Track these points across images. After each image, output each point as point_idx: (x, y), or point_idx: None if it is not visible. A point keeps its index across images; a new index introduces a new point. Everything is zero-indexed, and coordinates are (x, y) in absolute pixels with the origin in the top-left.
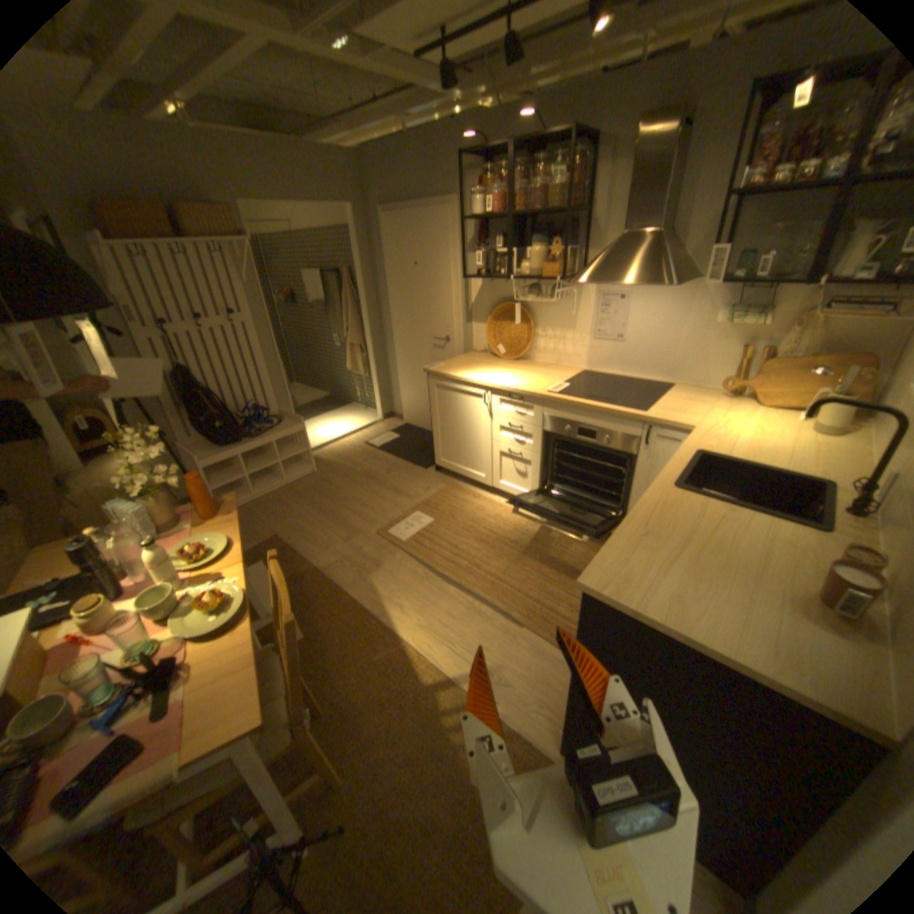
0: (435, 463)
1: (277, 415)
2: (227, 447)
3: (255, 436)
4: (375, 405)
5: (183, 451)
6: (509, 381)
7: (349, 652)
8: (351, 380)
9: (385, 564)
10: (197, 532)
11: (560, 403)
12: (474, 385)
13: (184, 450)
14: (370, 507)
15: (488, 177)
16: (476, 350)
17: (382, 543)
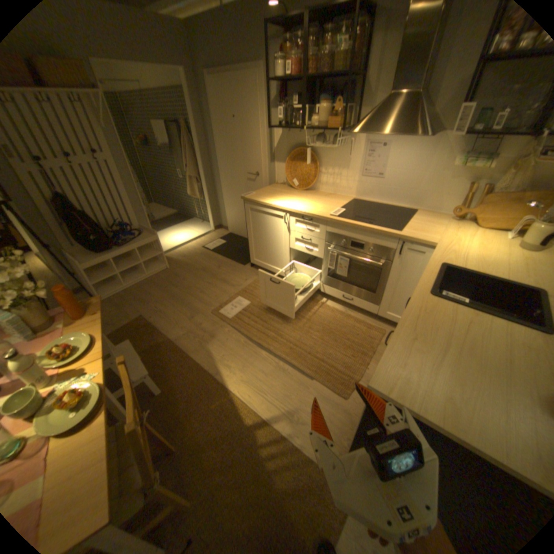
0: (251, 261)
1: (138, 228)
2: (102, 252)
3: (122, 244)
4: (209, 220)
5: (69, 256)
6: (303, 206)
7: (194, 401)
8: (191, 201)
9: (218, 335)
10: (66, 332)
11: (339, 223)
12: (278, 208)
13: (69, 255)
14: (207, 293)
15: (287, 46)
16: (278, 182)
17: (216, 319)
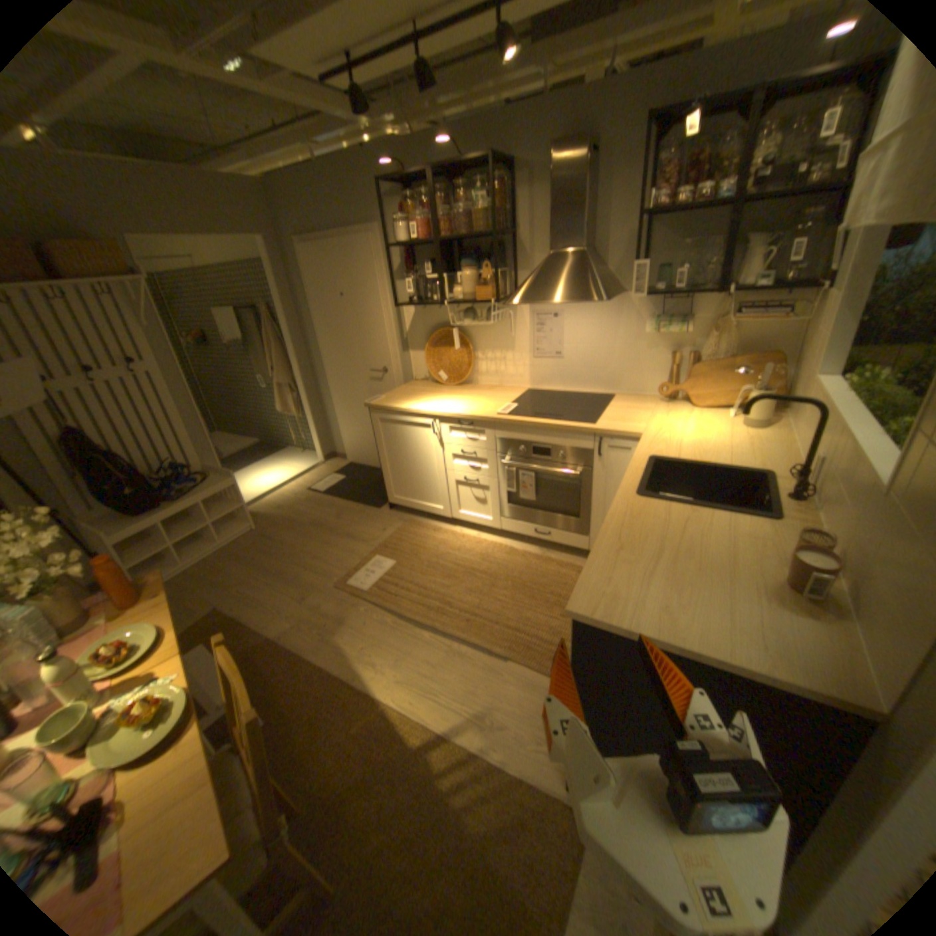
0: (388, 500)
1: (200, 470)
2: (142, 514)
3: (176, 497)
4: (314, 446)
5: (85, 527)
6: (457, 406)
7: (321, 727)
8: (282, 422)
9: (348, 619)
10: (116, 626)
11: (511, 424)
12: (421, 414)
13: (86, 525)
14: (323, 558)
15: (409, 204)
16: (417, 379)
17: (342, 596)
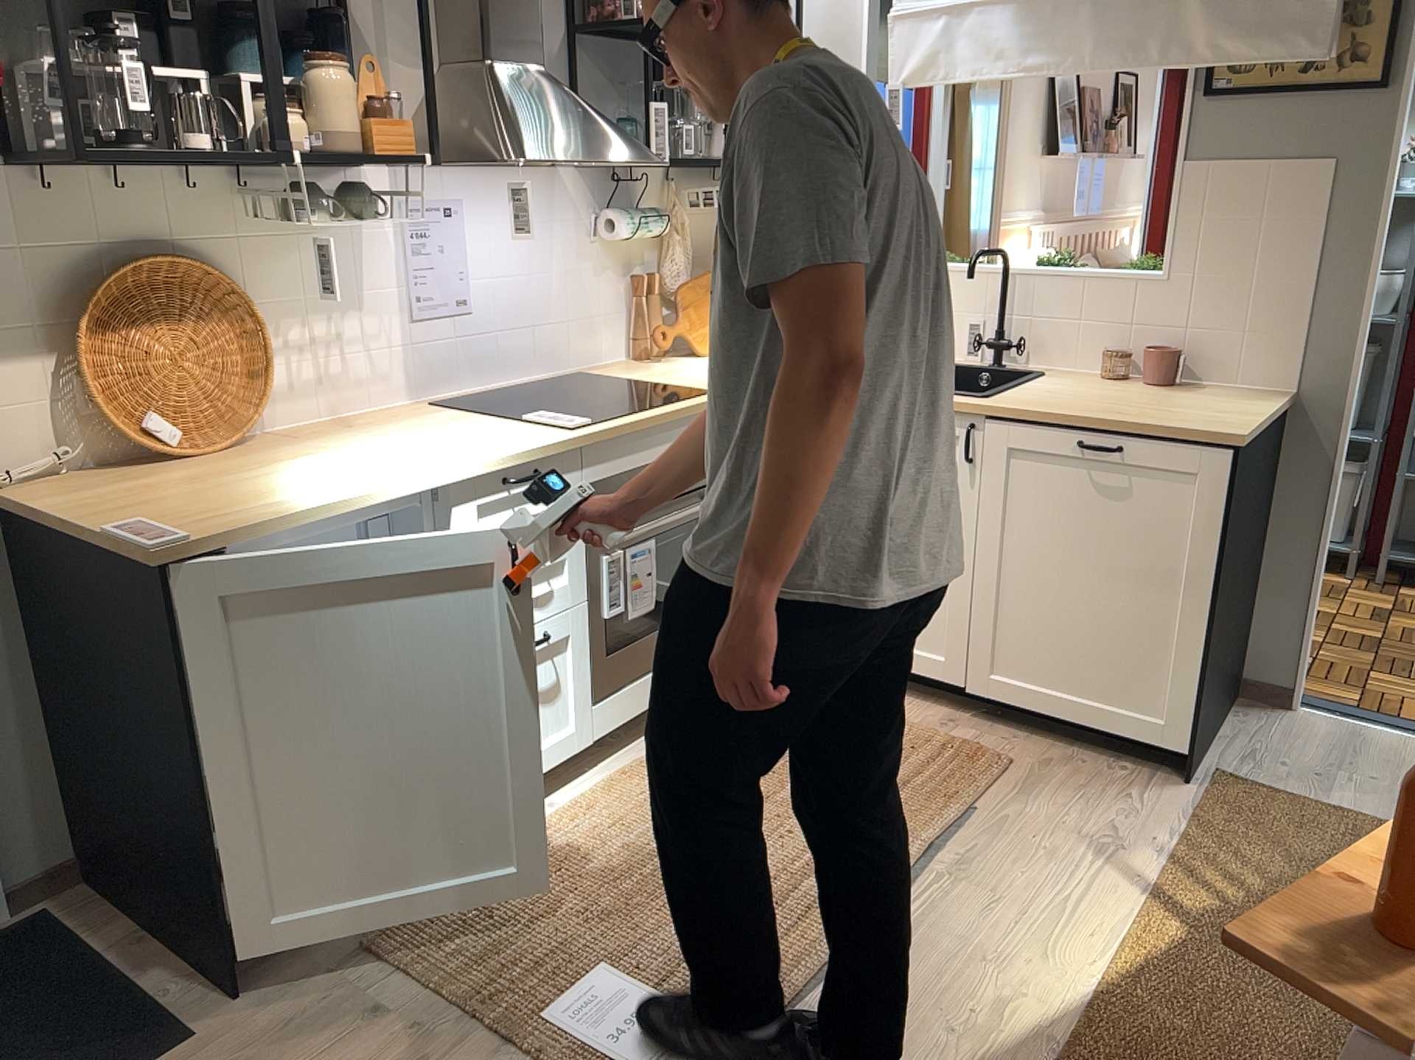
0: (232, 960)
1: None
2: None
3: None
4: None
5: None
6: (446, 453)
7: None
8: None
9: None
10: None
11: (618, 436)
12: (403, 498)
13: None
14: None
15: None
16: (14, 478)
17: None
